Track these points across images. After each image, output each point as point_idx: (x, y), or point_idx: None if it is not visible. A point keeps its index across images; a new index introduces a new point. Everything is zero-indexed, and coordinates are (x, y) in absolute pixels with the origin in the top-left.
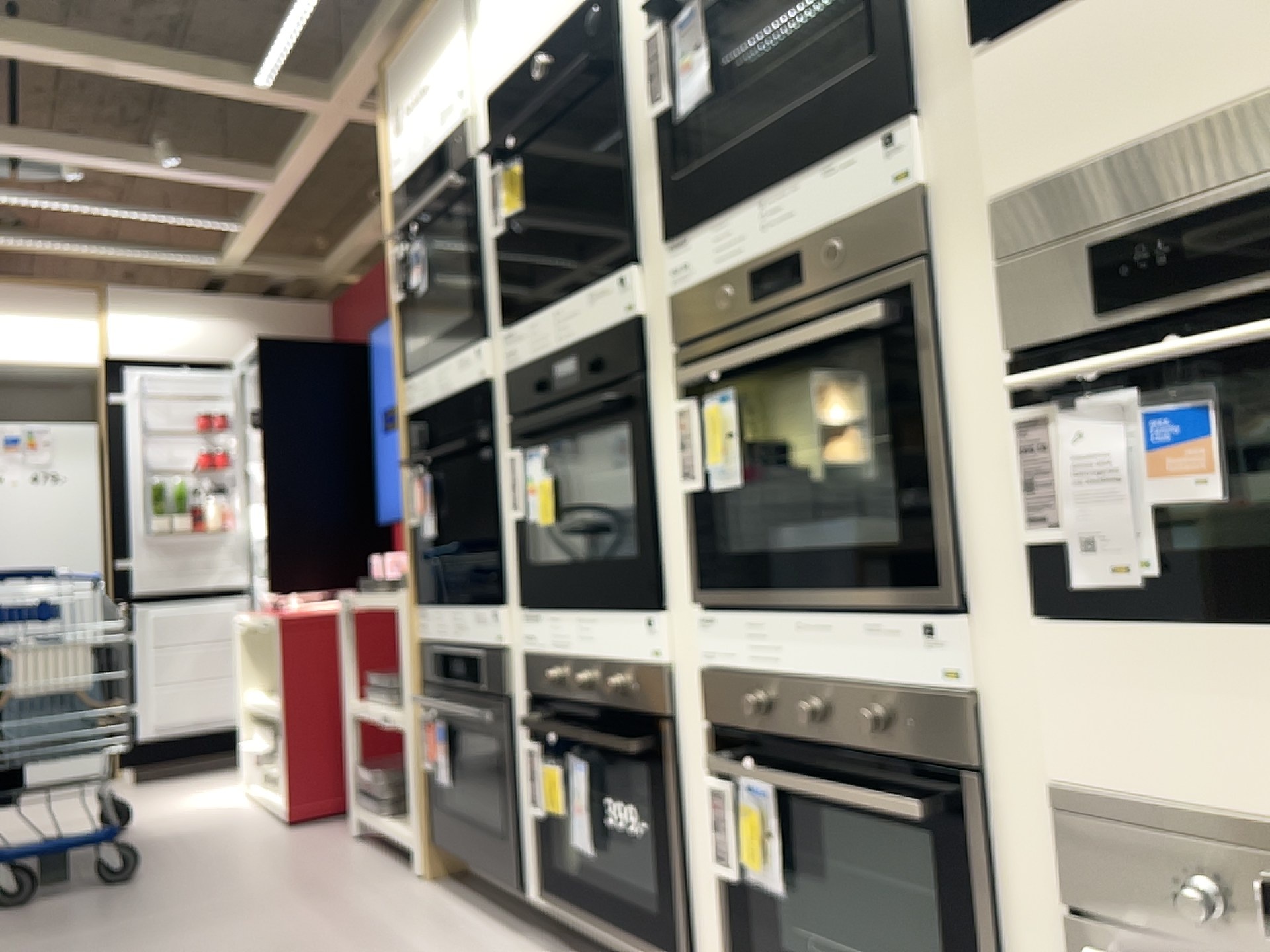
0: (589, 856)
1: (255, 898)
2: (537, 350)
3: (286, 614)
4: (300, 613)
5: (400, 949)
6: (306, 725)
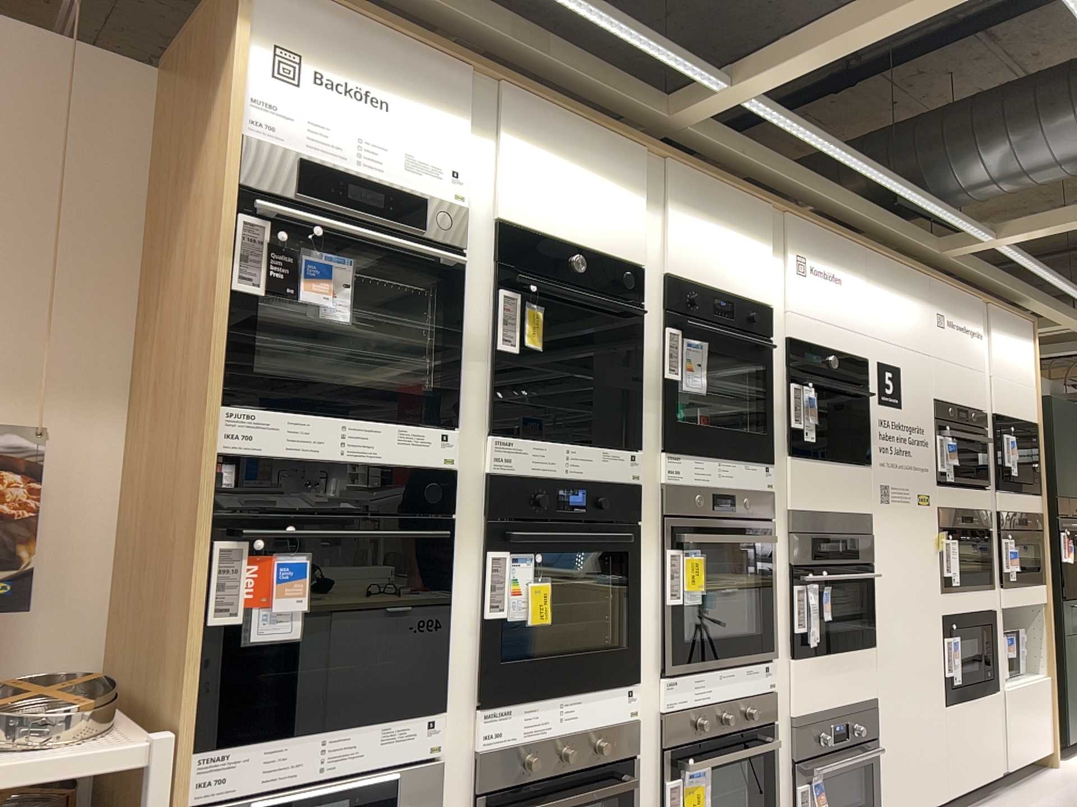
0: None
1: None
2: (542, 470)
3: None
4: None
5: None
6: None
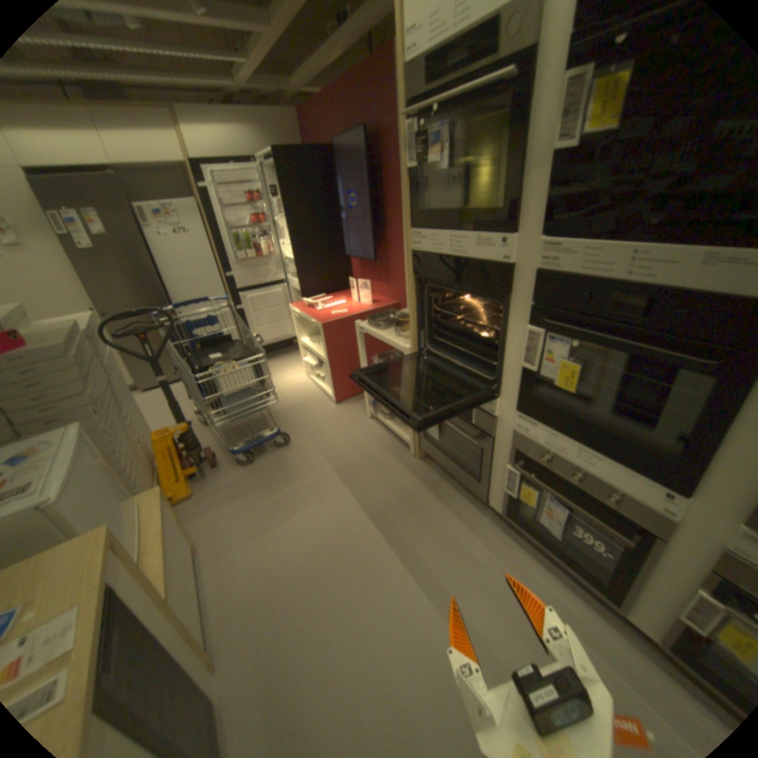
0: (556, 535)
1: (348, 465)
2: (593, 270)
3: (324, 322)
4: (330, 321)
5: (433, 519)
6: (339, 368)
